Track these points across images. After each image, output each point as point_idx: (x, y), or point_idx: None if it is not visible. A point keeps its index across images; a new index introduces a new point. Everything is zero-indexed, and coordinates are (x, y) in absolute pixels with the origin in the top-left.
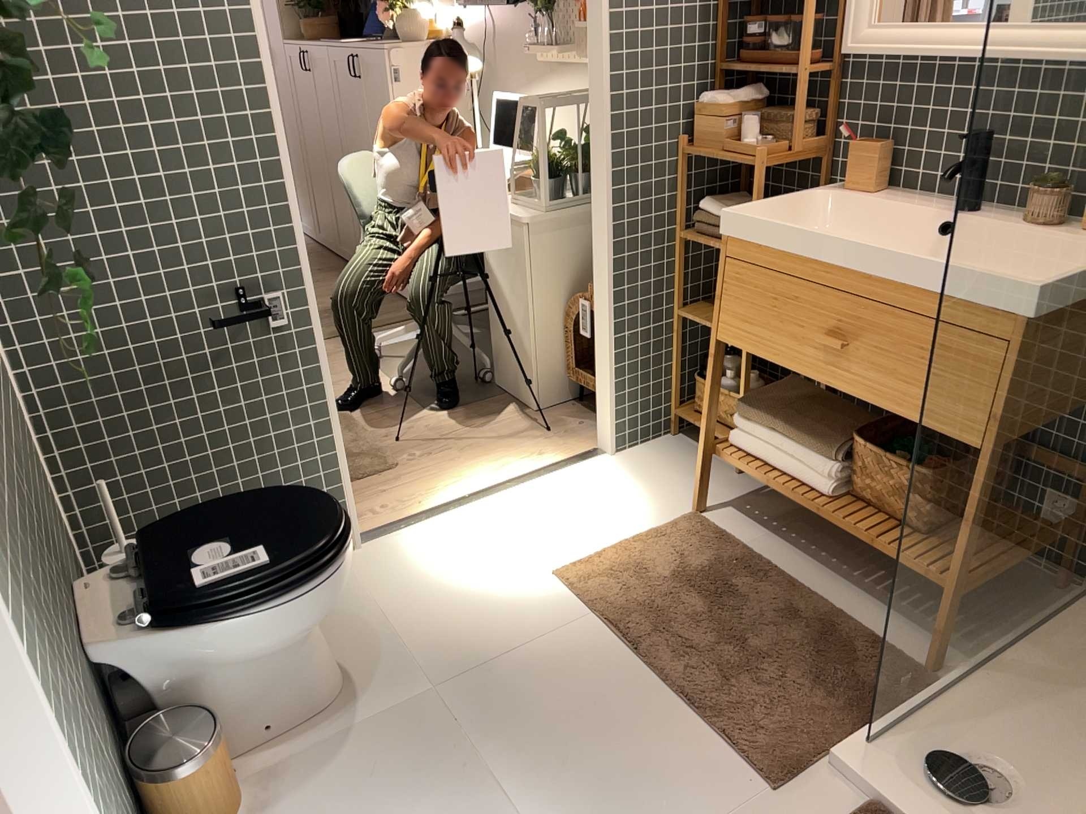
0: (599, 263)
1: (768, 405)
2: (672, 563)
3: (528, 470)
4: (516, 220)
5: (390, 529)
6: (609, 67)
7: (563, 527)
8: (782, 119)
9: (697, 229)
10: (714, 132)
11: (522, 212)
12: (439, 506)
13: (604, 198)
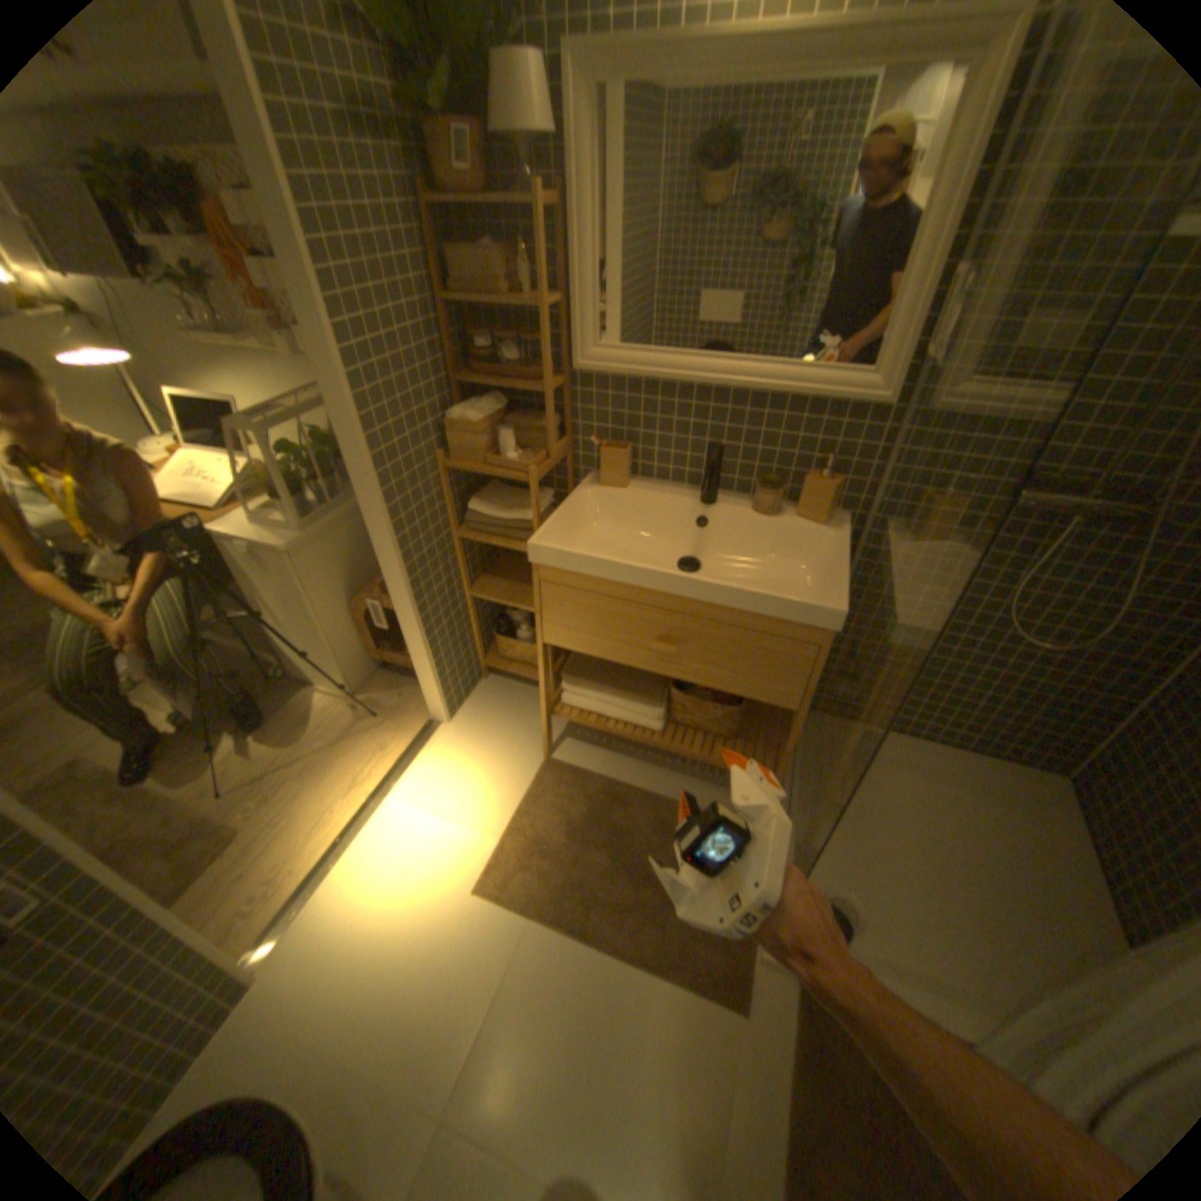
0: (396, 588)
1: (583, 666)
2: (560, 826)
3: (381, 775)
4: (270, 548)
5: (277, 933)
6: (355, 408)
7: (450, 830)
8: (517, 417)
9: (466, 523)
10: (471, 446)
11: (272, 537)
12: (316, 868)
13: (385, 535)
